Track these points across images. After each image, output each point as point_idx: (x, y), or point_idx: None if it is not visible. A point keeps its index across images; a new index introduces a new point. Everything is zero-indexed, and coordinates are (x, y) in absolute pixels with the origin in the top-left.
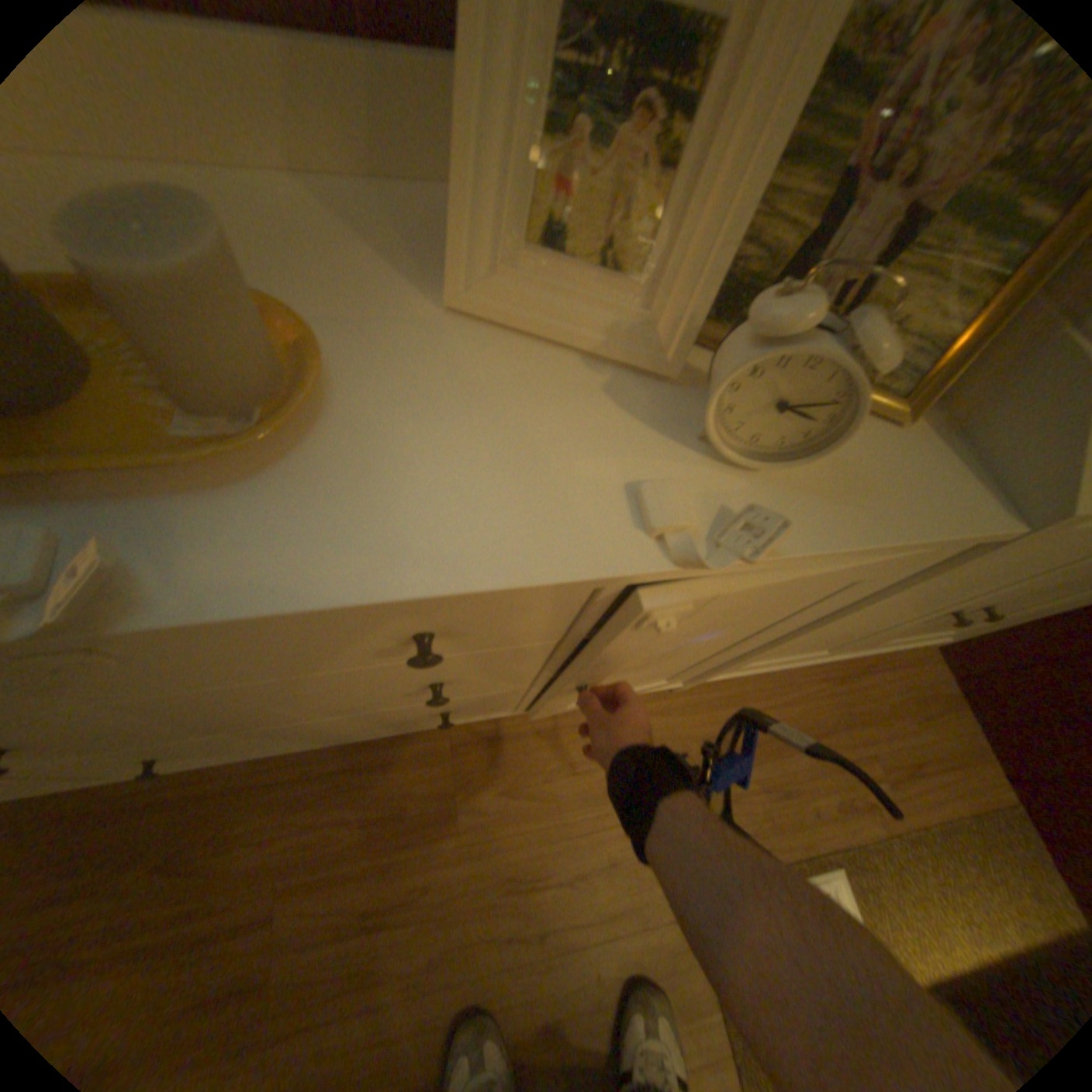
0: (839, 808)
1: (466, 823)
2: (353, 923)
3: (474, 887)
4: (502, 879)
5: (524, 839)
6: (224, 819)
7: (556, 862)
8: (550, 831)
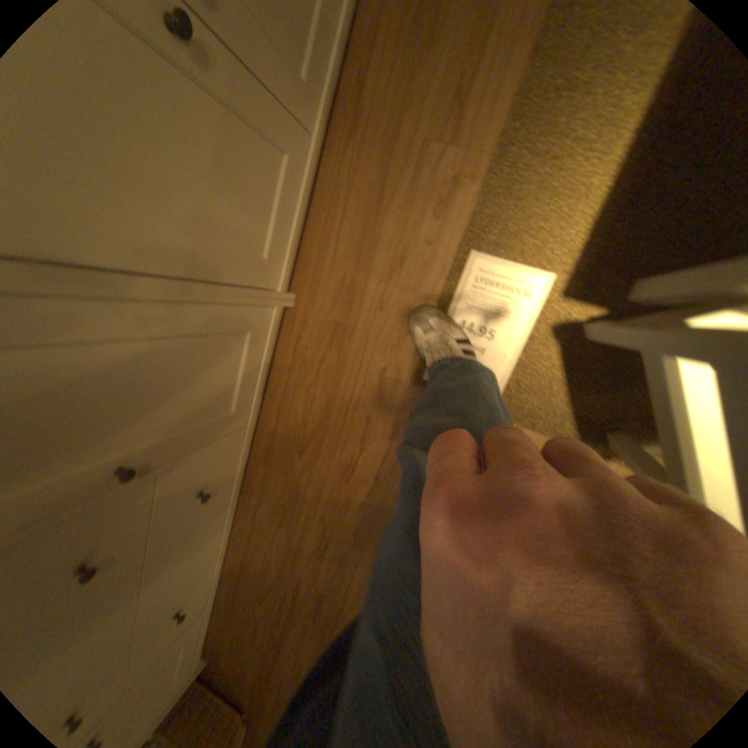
0: (430, 212)
1: (298, 479)
2: (313, 550)
3: (329, 493)
4: (333, 478)
5: (321, 455)
6: (246, 570)
7: (342, 446)
8: (325, 439)
